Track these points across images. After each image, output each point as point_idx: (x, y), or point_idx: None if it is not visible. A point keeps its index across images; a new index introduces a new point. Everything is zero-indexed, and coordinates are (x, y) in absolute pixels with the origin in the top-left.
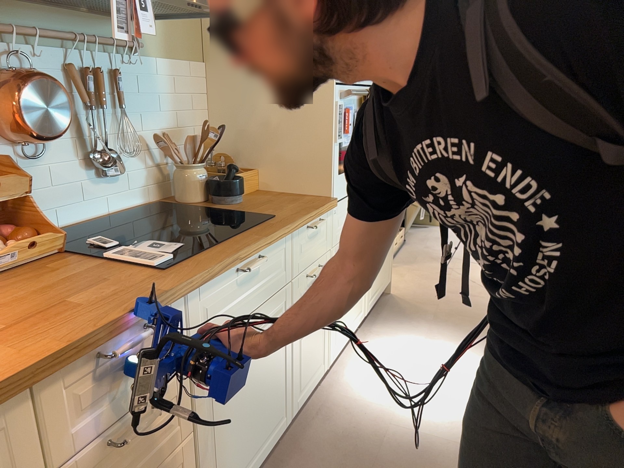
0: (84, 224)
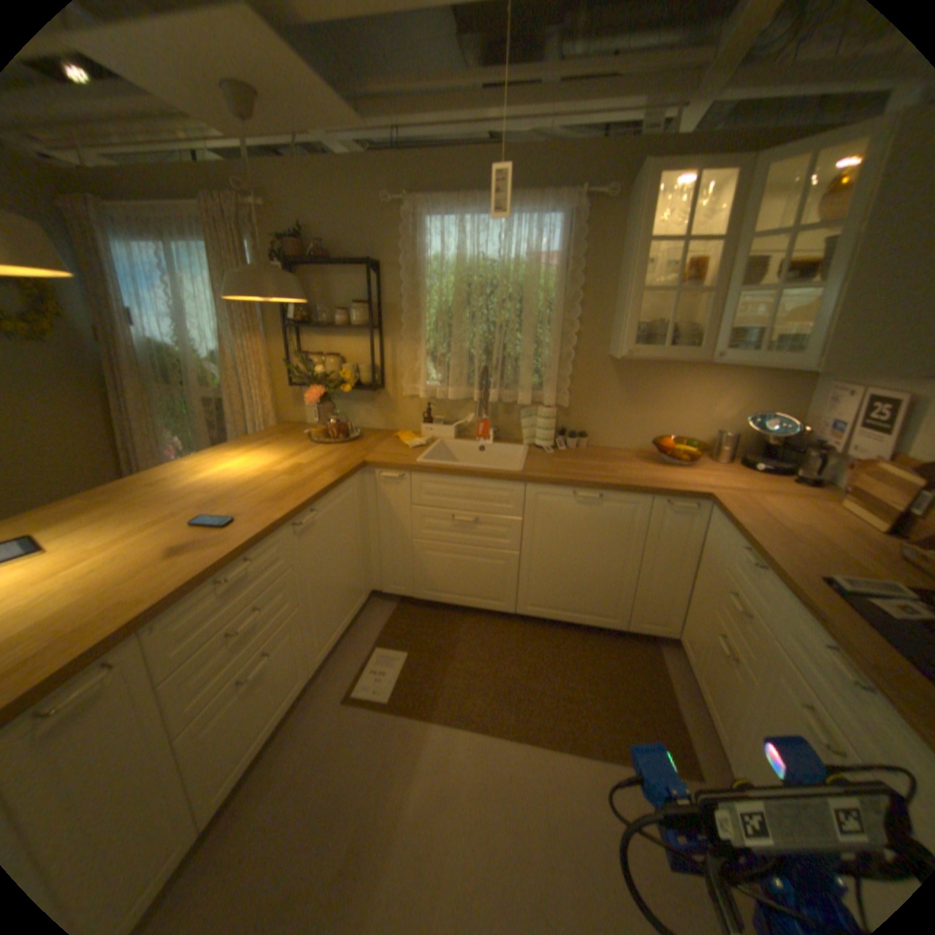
0: None
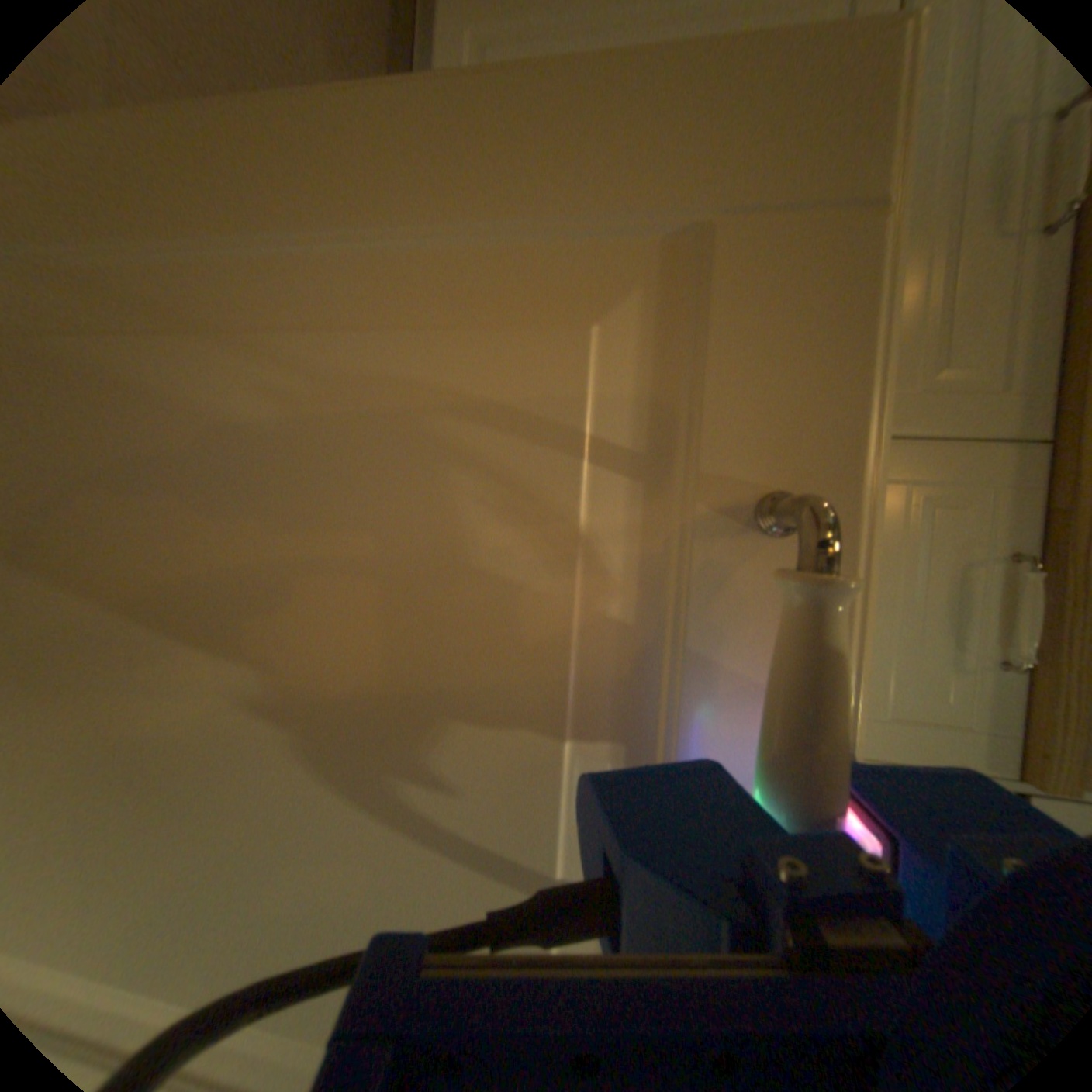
0: None
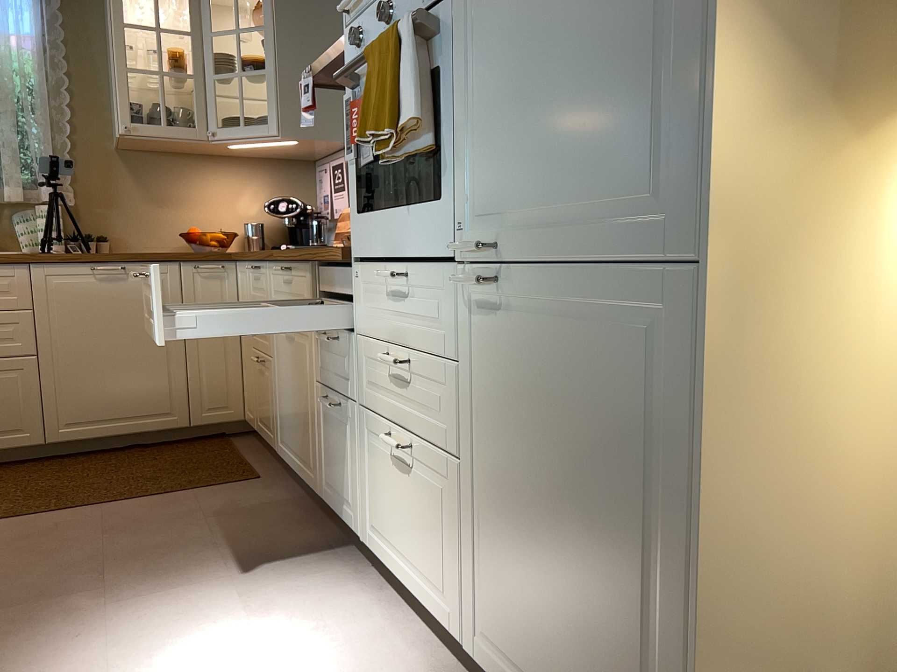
0: None
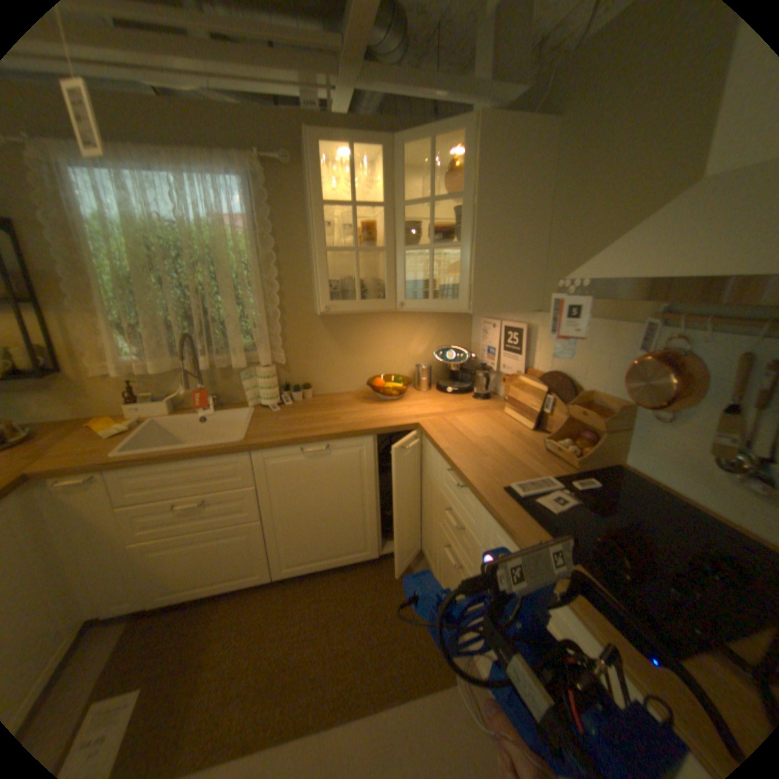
0: (694, 506)
